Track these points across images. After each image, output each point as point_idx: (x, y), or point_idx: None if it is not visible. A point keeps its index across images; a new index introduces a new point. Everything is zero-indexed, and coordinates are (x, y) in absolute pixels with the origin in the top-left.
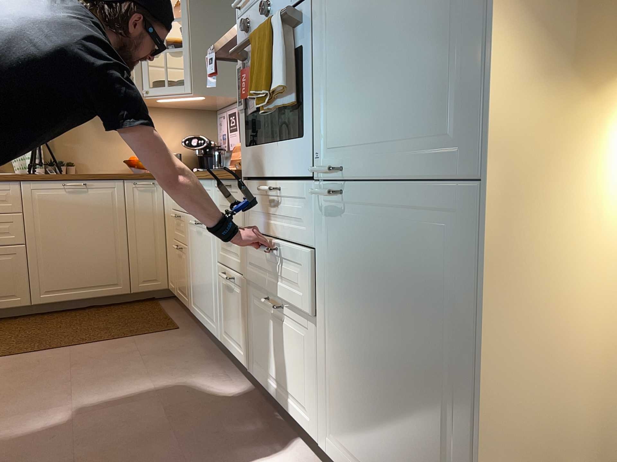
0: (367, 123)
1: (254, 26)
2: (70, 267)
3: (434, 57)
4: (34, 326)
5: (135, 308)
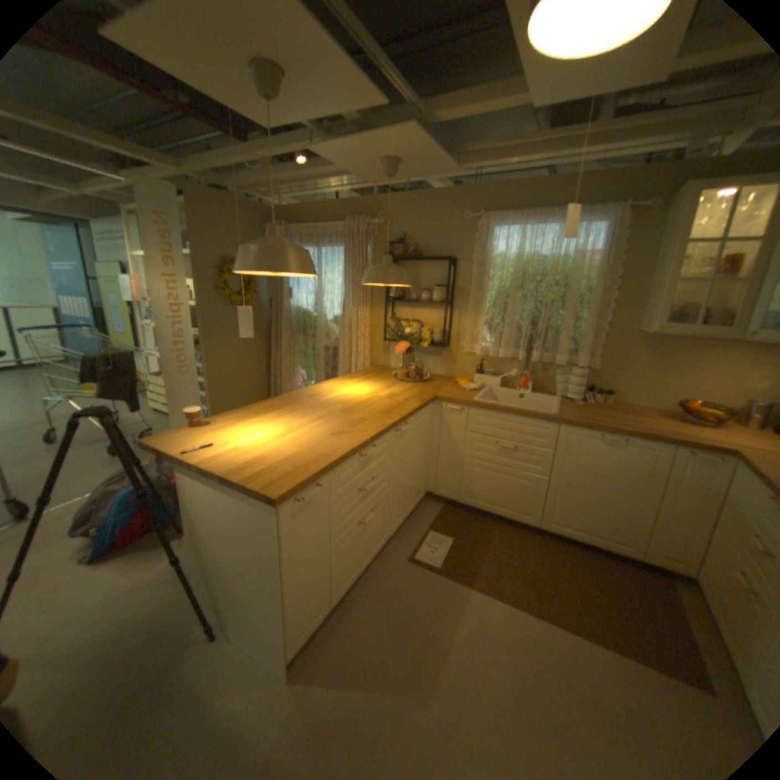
0: None
1: None
2: (585, 512)
3: None
4: (539, 556)
5: (646, 585)
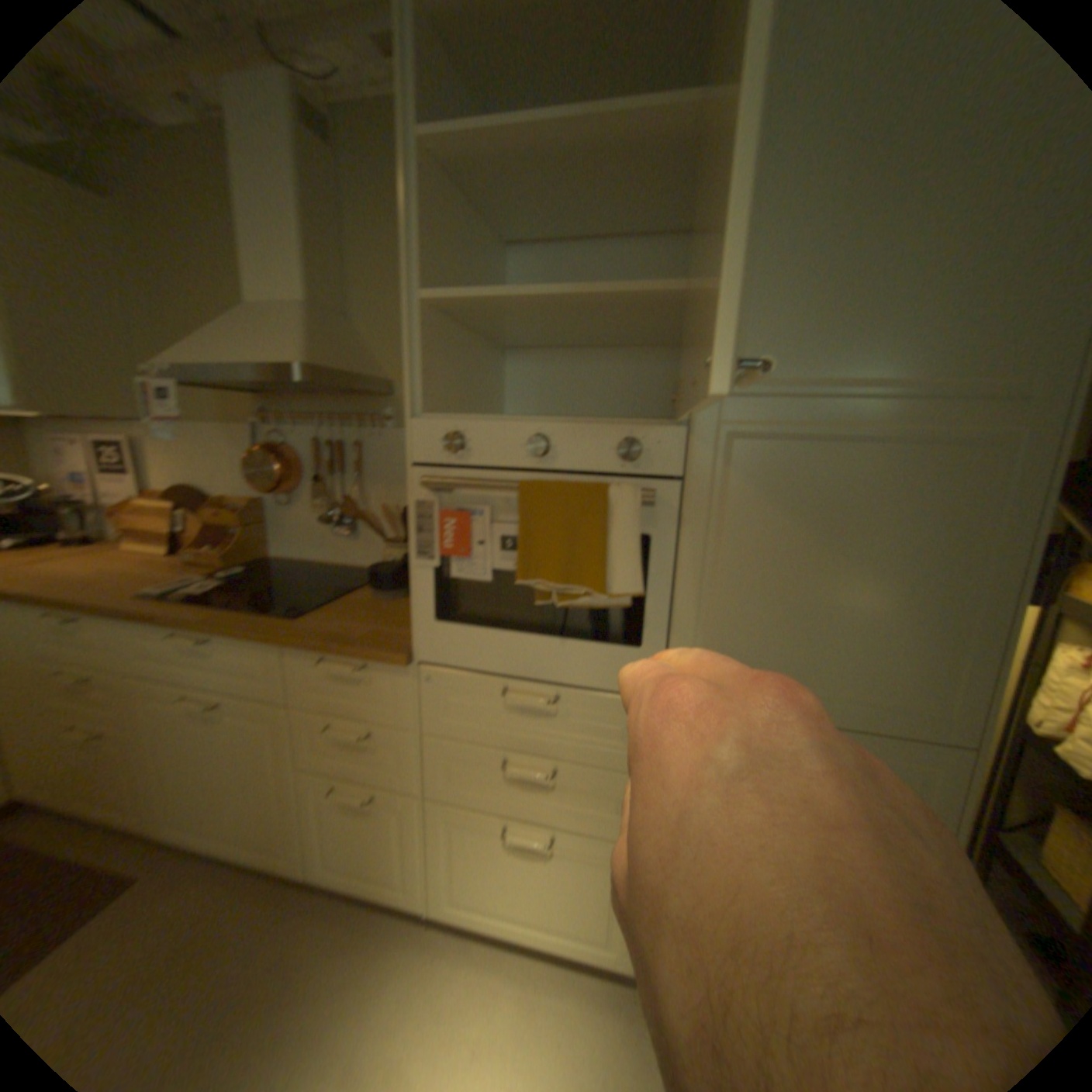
0: (787, 664)
1: (472, 452)
2: None
3: (917, 630)
4: None
5: None
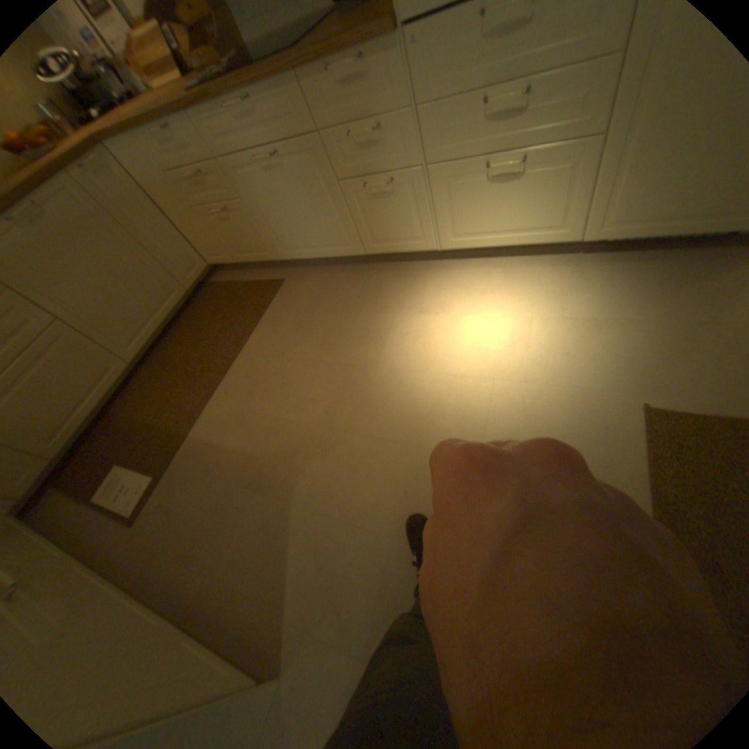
0: None
1: None
2: (119, 307)
3: None
4: (161, 373)
5: (206, 299)
